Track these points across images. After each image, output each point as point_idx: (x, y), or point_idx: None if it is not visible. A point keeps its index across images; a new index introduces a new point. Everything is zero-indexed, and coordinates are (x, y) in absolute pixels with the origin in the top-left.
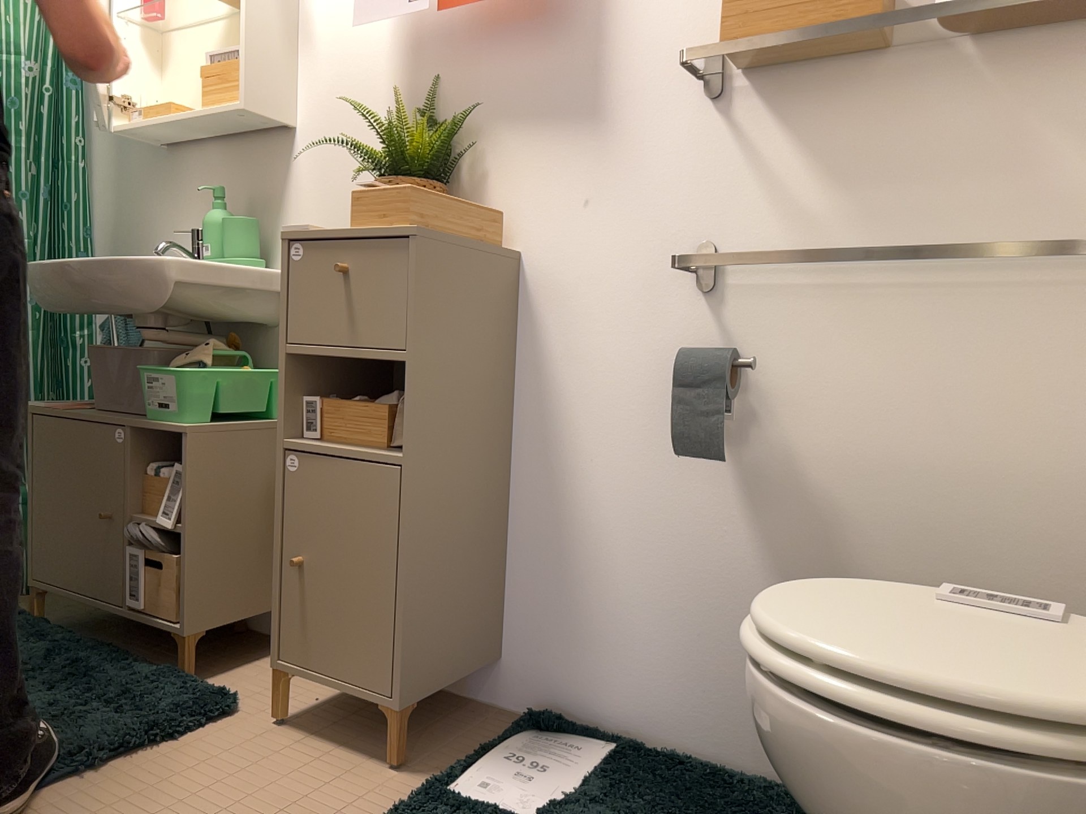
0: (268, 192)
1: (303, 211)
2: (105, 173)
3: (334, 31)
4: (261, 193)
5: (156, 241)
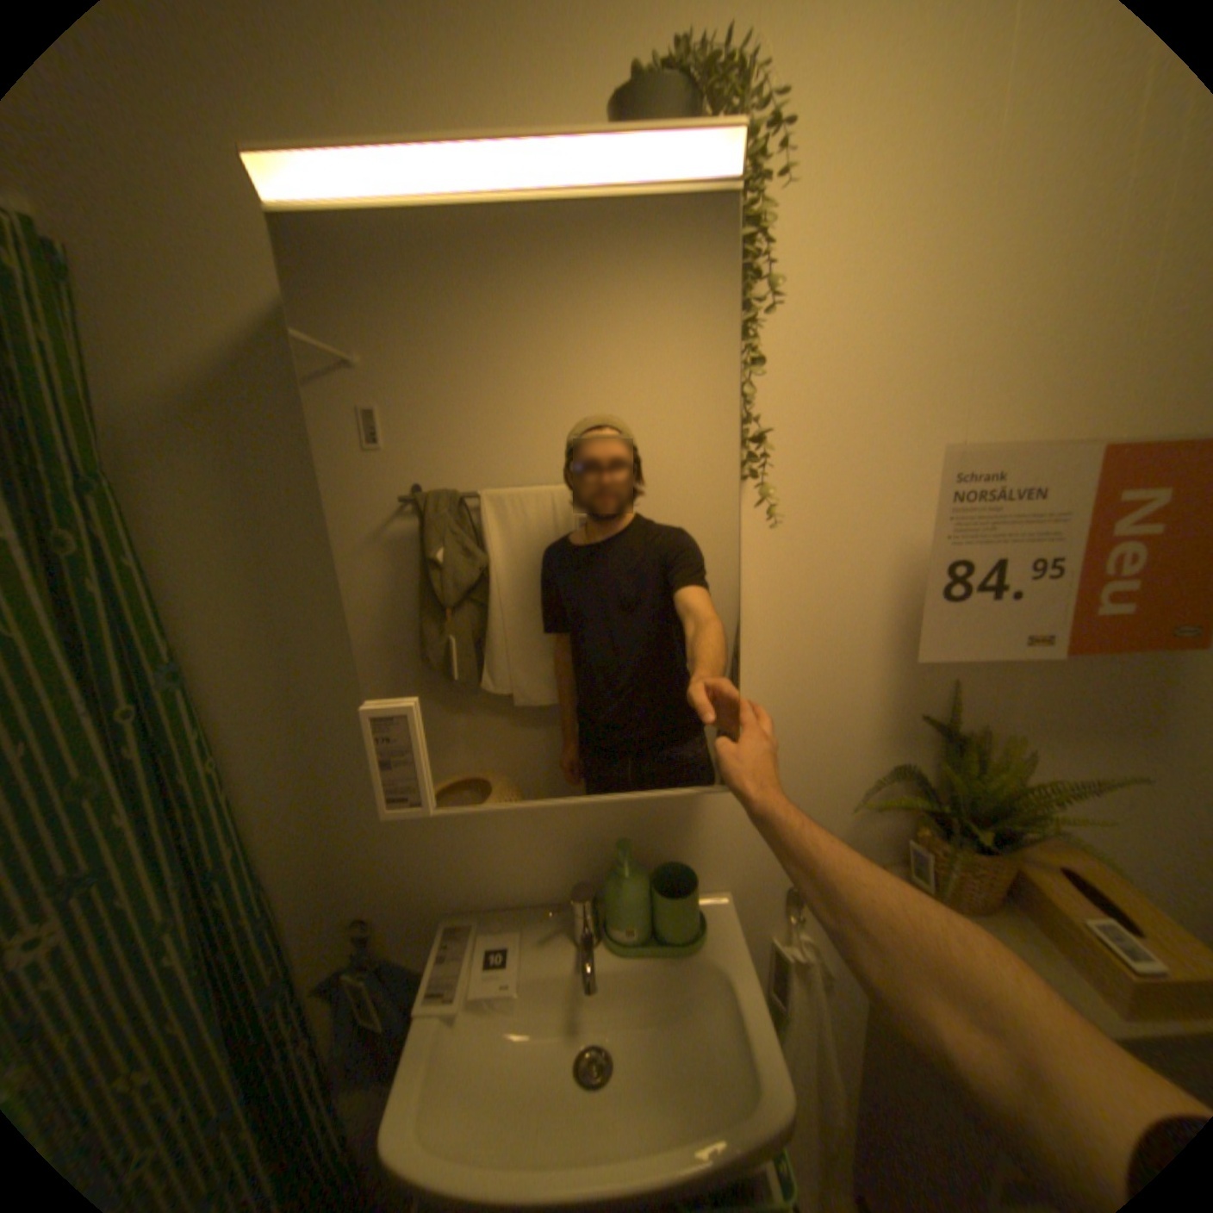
0: (661, 807)
1: (728, 826)
2: (261, 787)
3: (781, 610)
4: (646, 809)
5: (420, 874)
